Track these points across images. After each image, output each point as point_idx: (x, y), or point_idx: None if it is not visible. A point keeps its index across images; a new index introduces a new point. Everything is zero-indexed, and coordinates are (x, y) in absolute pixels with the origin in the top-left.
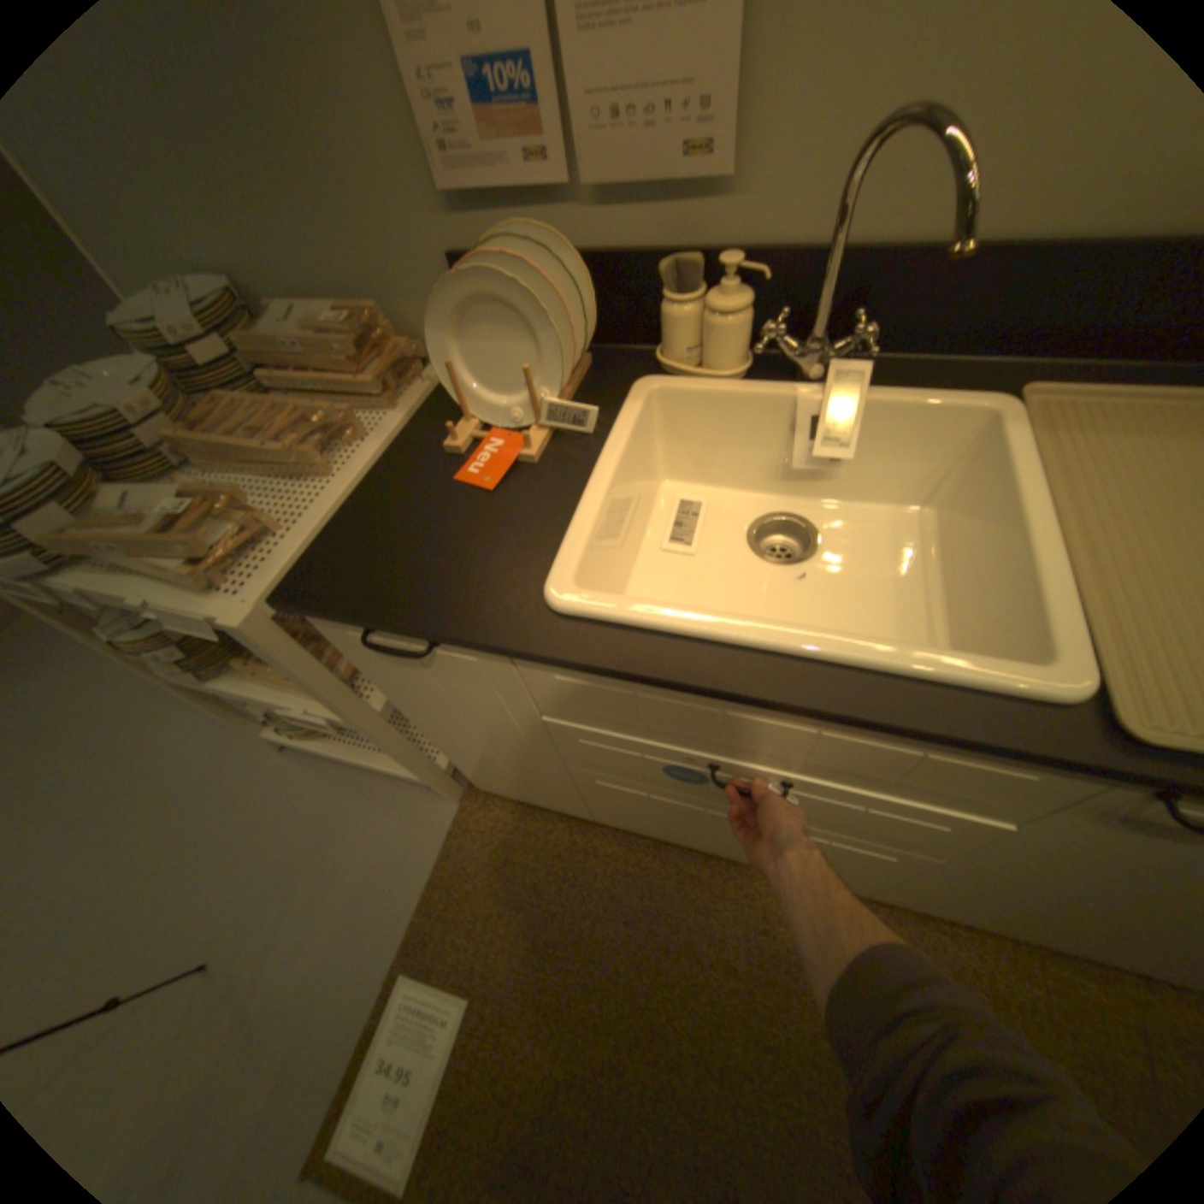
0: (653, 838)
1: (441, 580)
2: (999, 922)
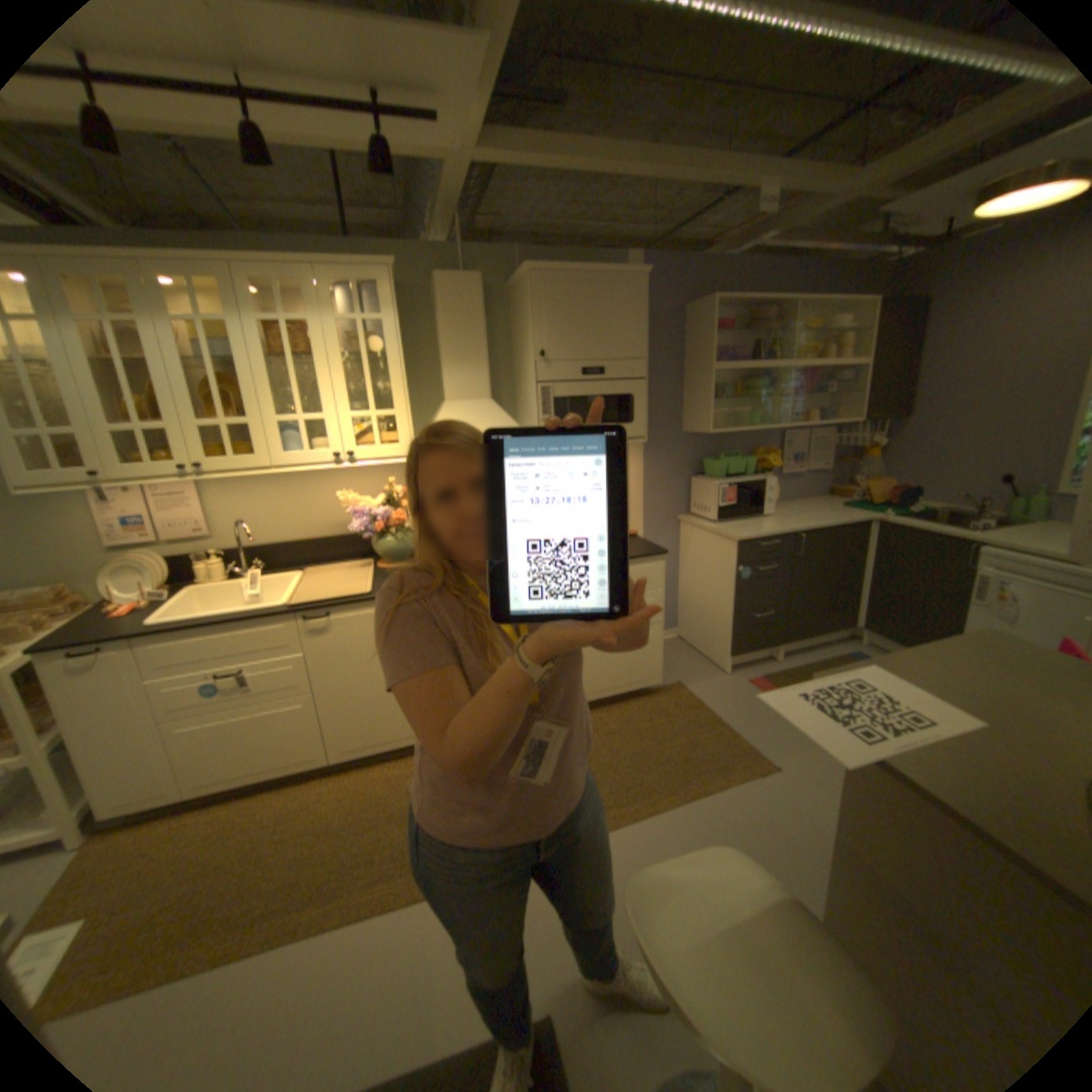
0: (220, 791)
1: (104, 632)
2: (364, 734)
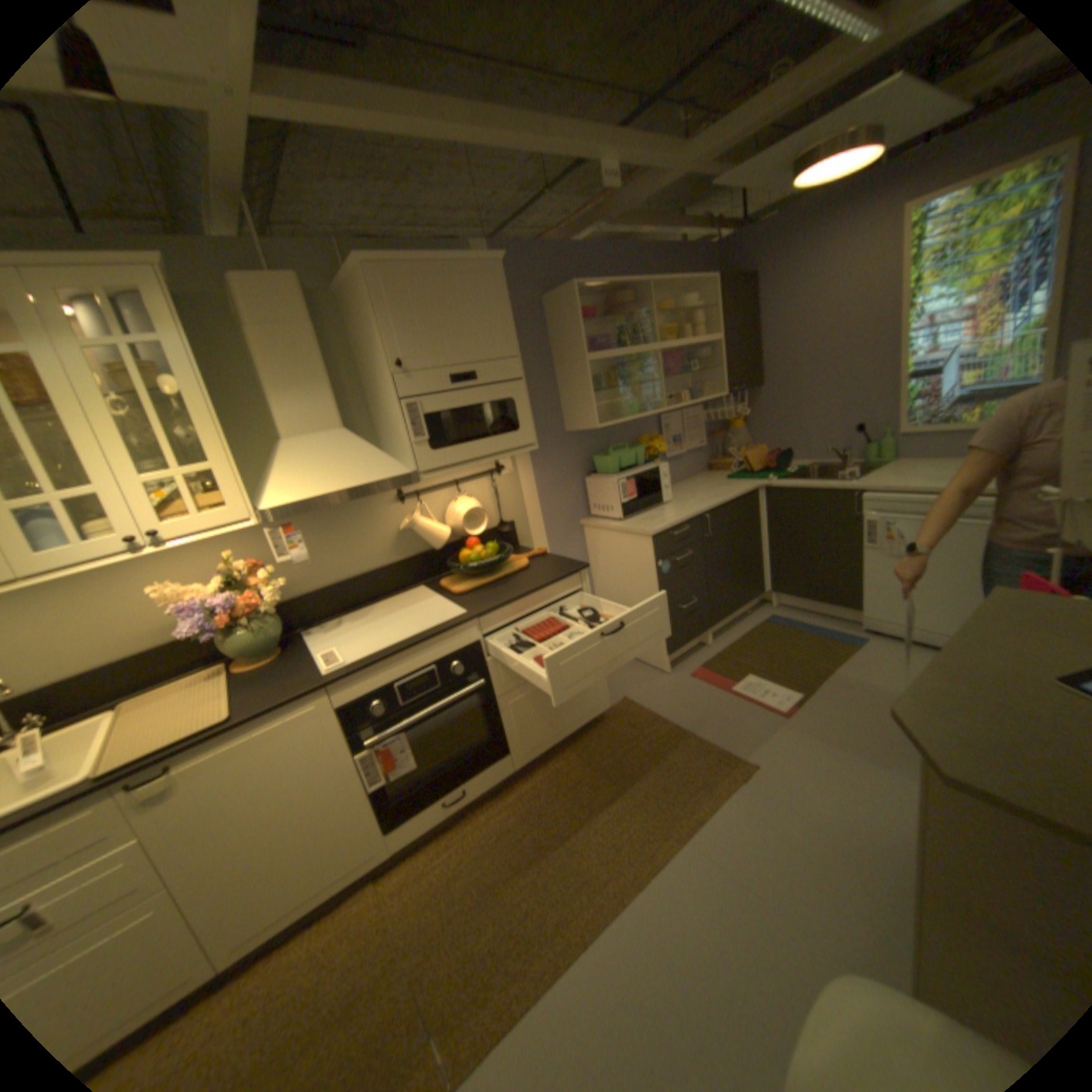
0: None
1: None
2: (262, 910)
